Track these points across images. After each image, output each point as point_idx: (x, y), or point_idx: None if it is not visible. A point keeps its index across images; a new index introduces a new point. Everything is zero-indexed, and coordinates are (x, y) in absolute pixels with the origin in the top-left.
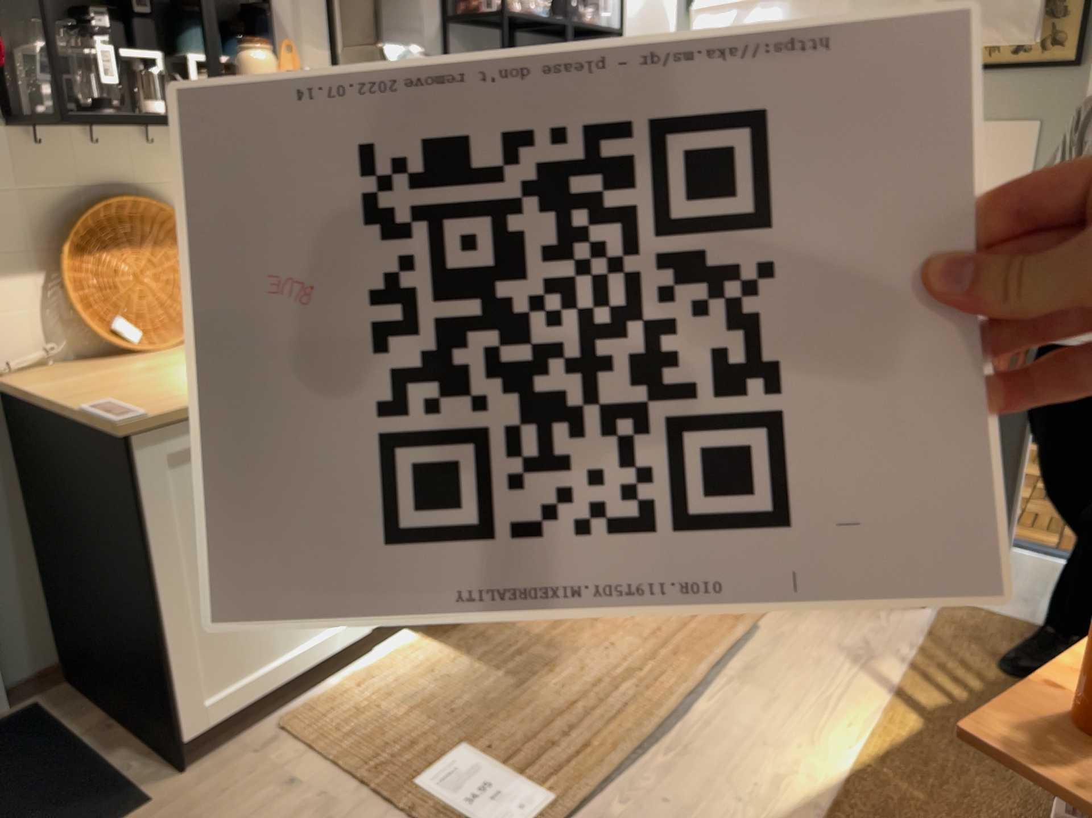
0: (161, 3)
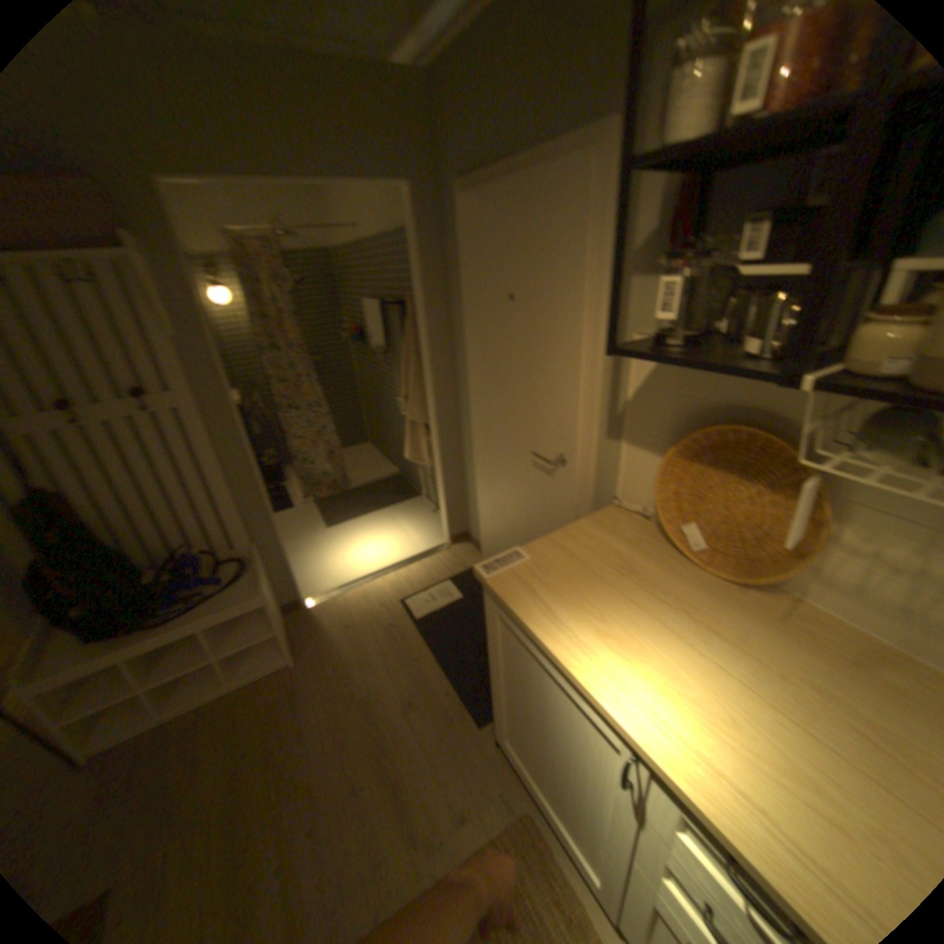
0: None
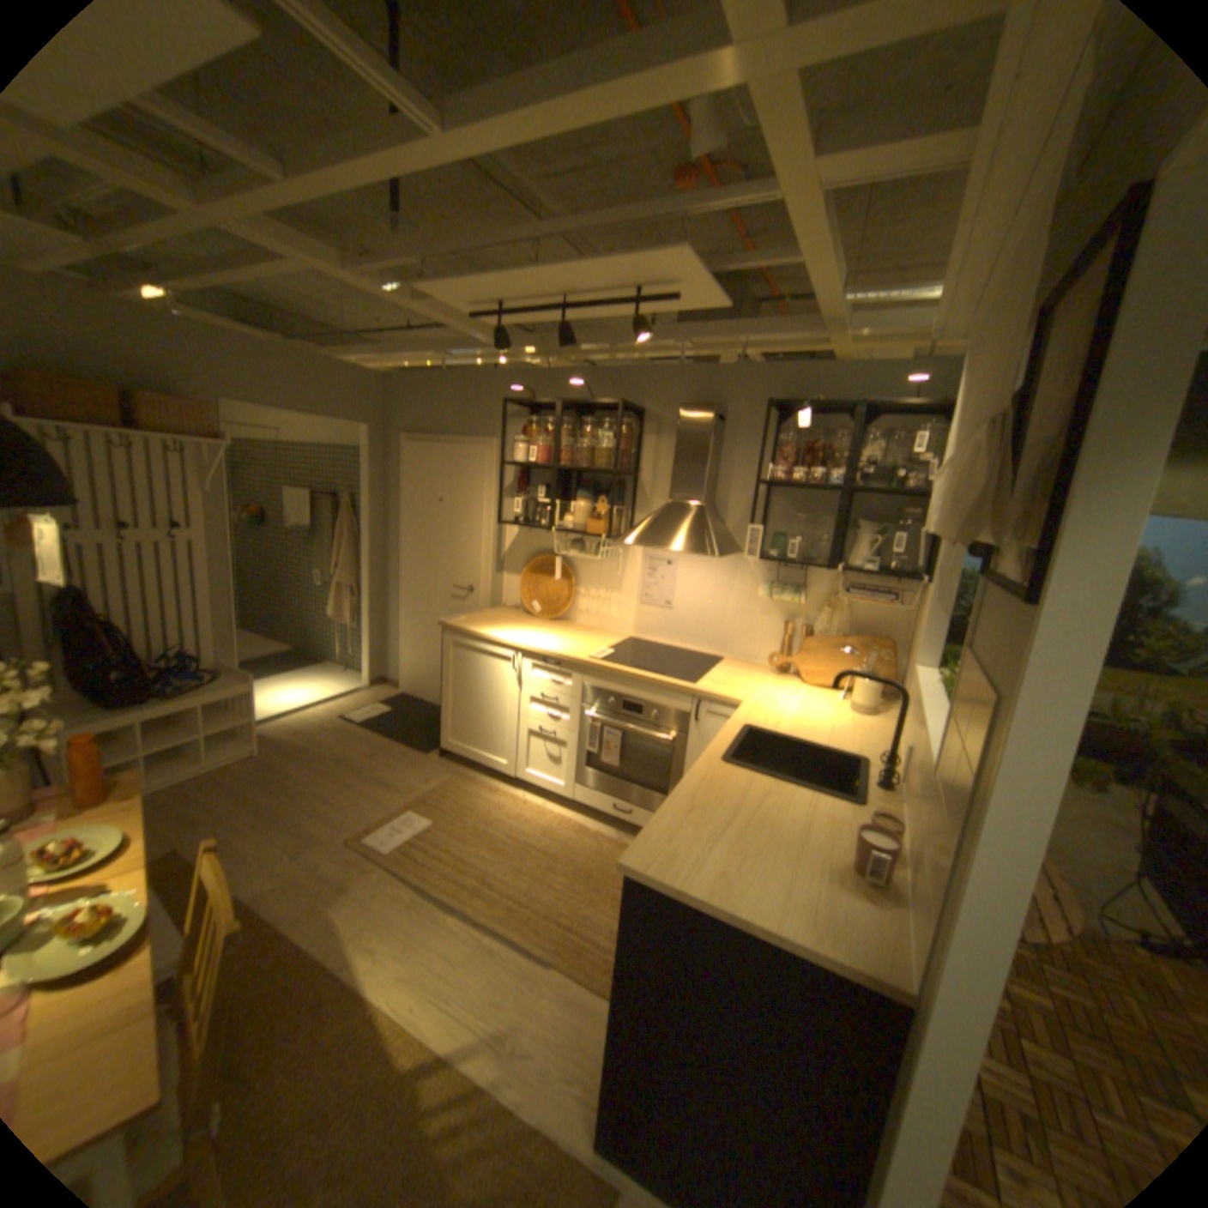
0: (586, 480)
